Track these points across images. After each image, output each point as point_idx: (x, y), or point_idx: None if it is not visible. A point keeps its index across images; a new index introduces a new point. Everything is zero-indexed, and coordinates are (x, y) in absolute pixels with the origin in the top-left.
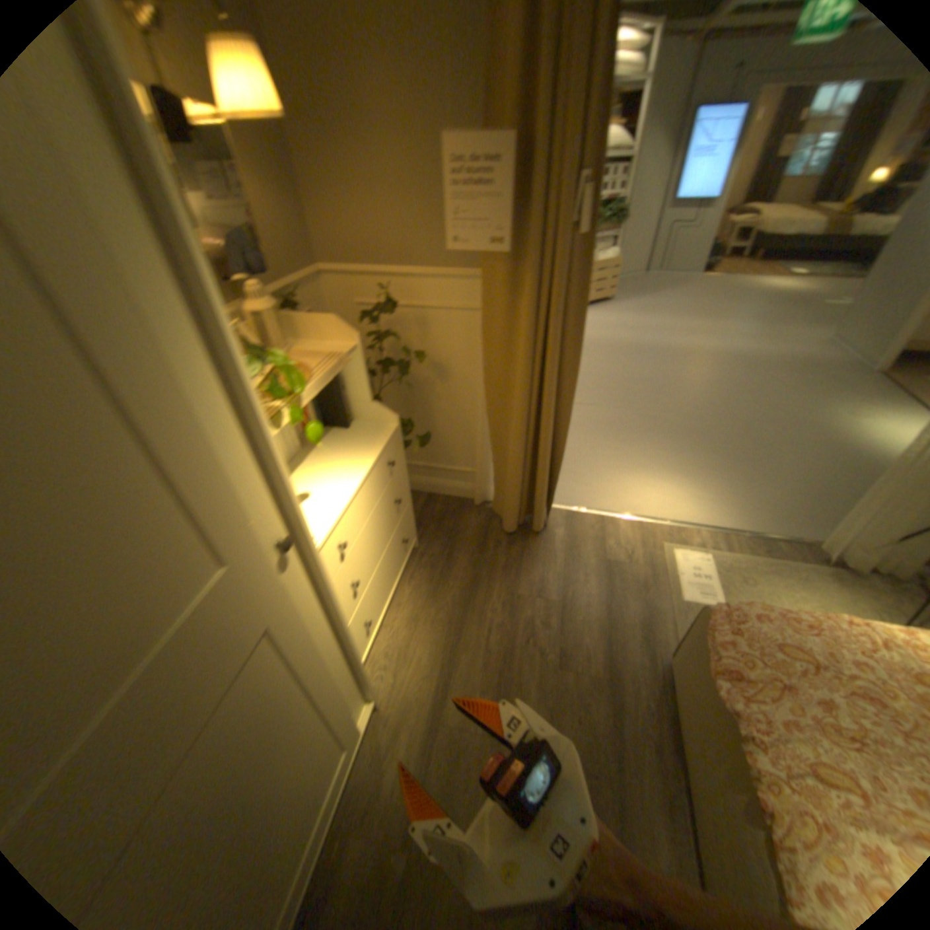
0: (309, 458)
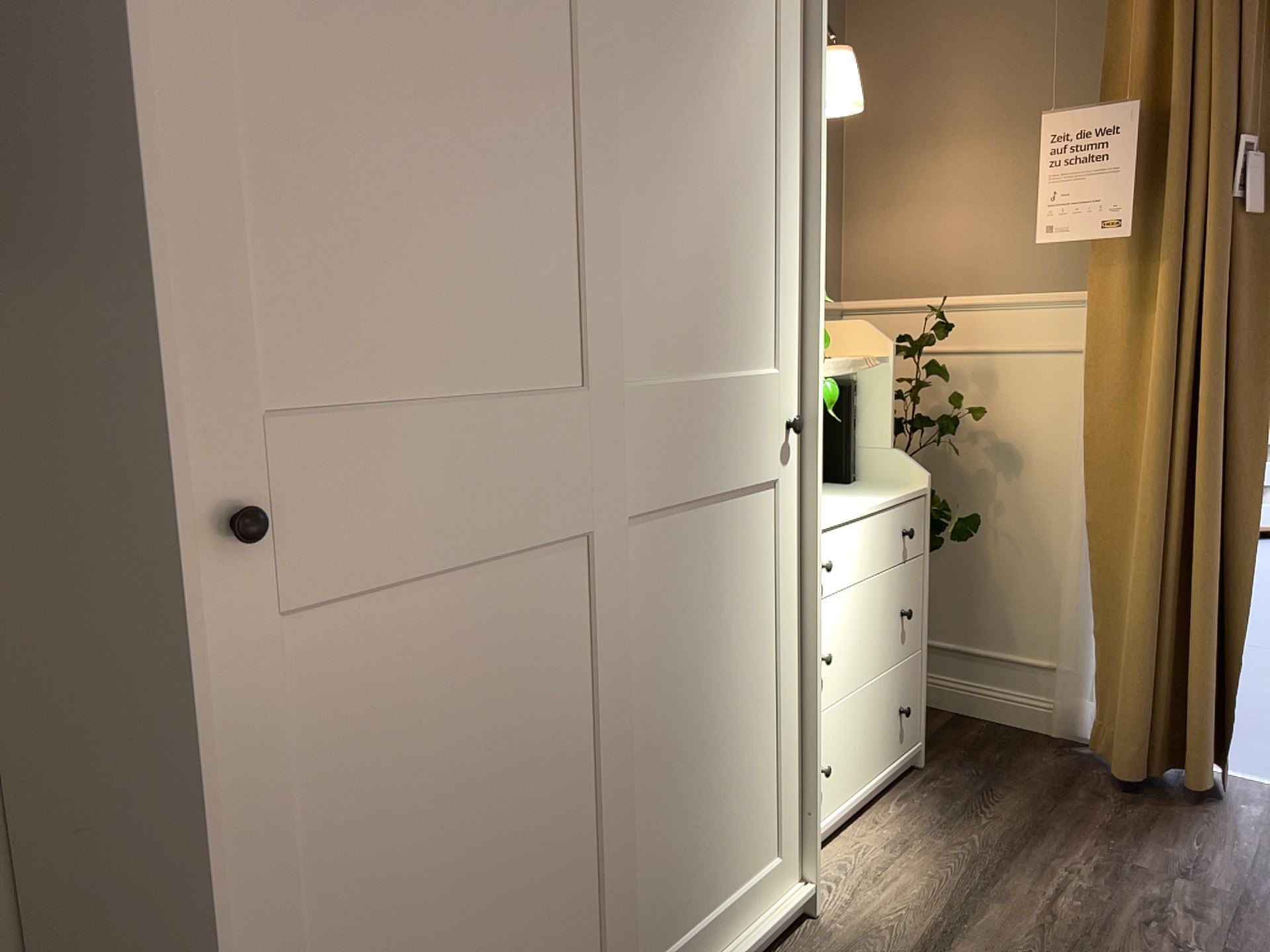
0: None
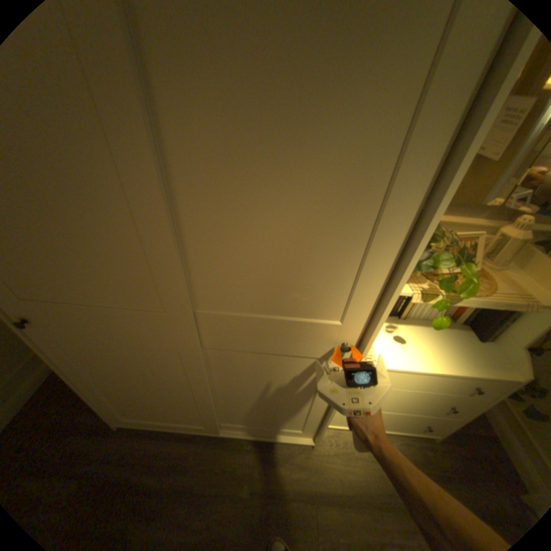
0: (431, 329)
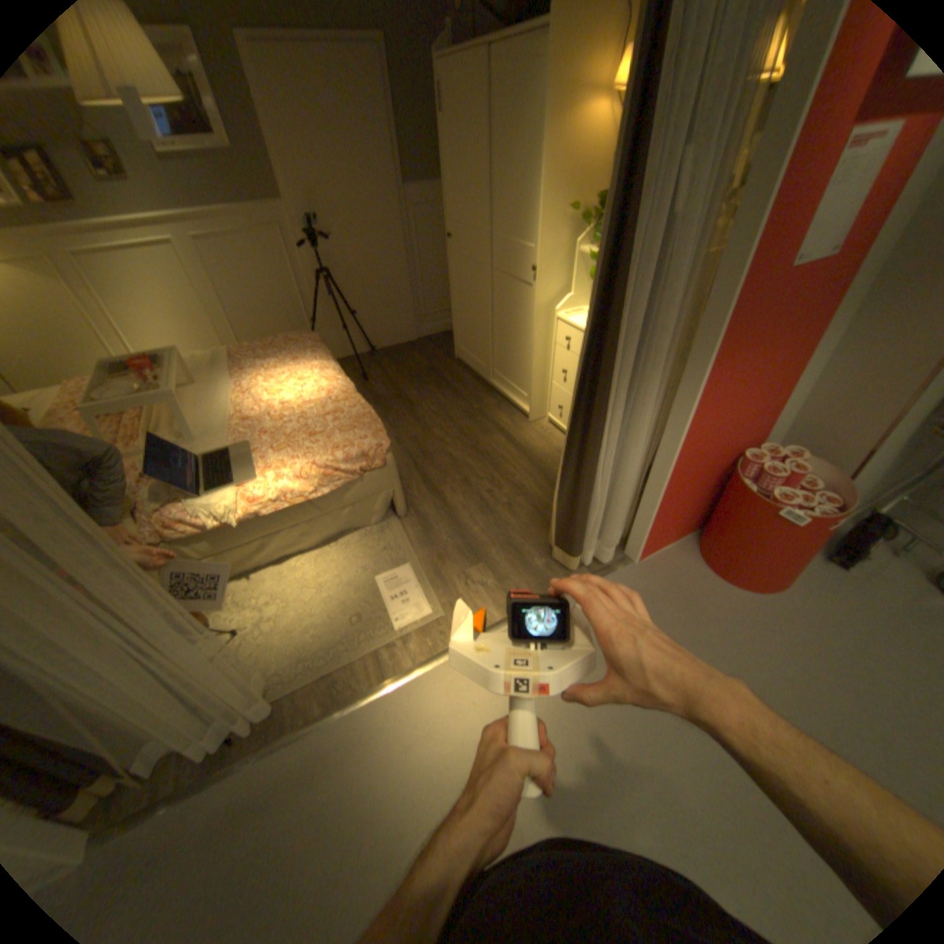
0: None
